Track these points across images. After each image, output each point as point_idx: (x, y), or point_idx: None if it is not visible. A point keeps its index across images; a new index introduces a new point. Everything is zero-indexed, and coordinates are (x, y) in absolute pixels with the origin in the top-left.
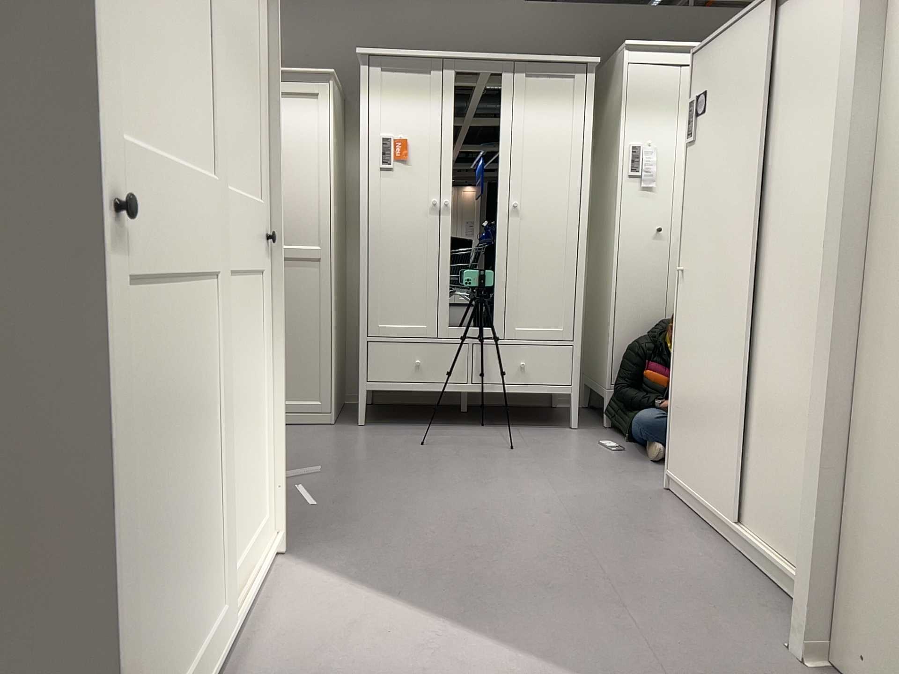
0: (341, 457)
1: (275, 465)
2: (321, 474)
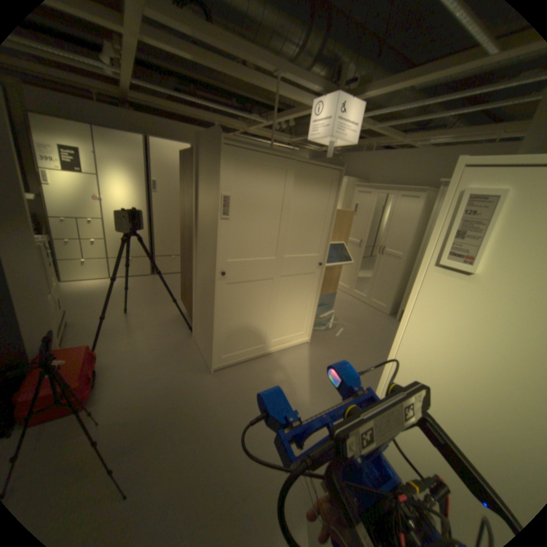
0: (370, 327)
1: (312, 320)
2: (356, 329)
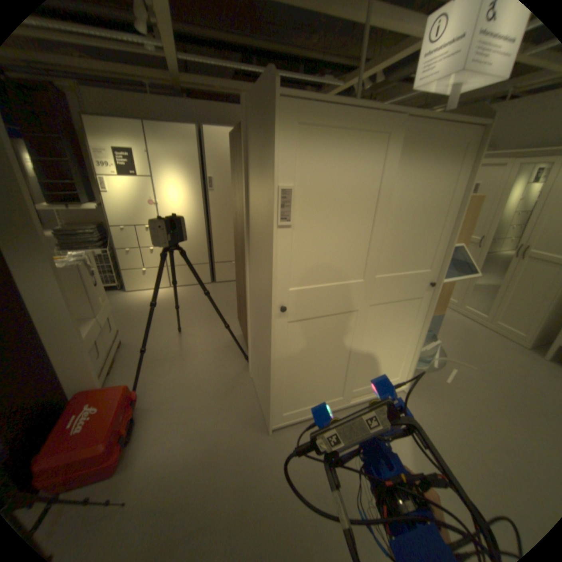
0: (503, 370)
1: (413, 363)
2: (478, 371)
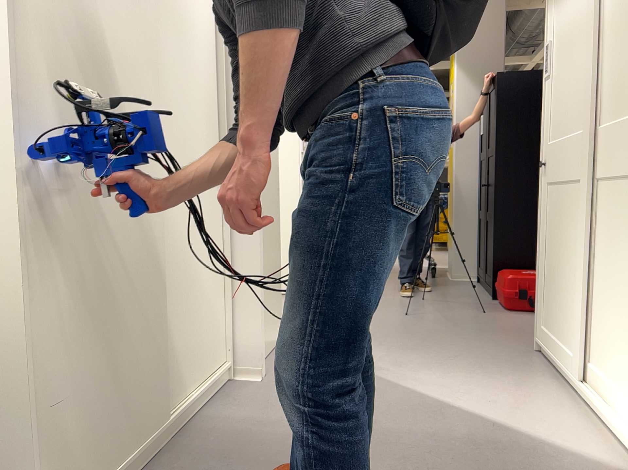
0: None
1: None
2: None
